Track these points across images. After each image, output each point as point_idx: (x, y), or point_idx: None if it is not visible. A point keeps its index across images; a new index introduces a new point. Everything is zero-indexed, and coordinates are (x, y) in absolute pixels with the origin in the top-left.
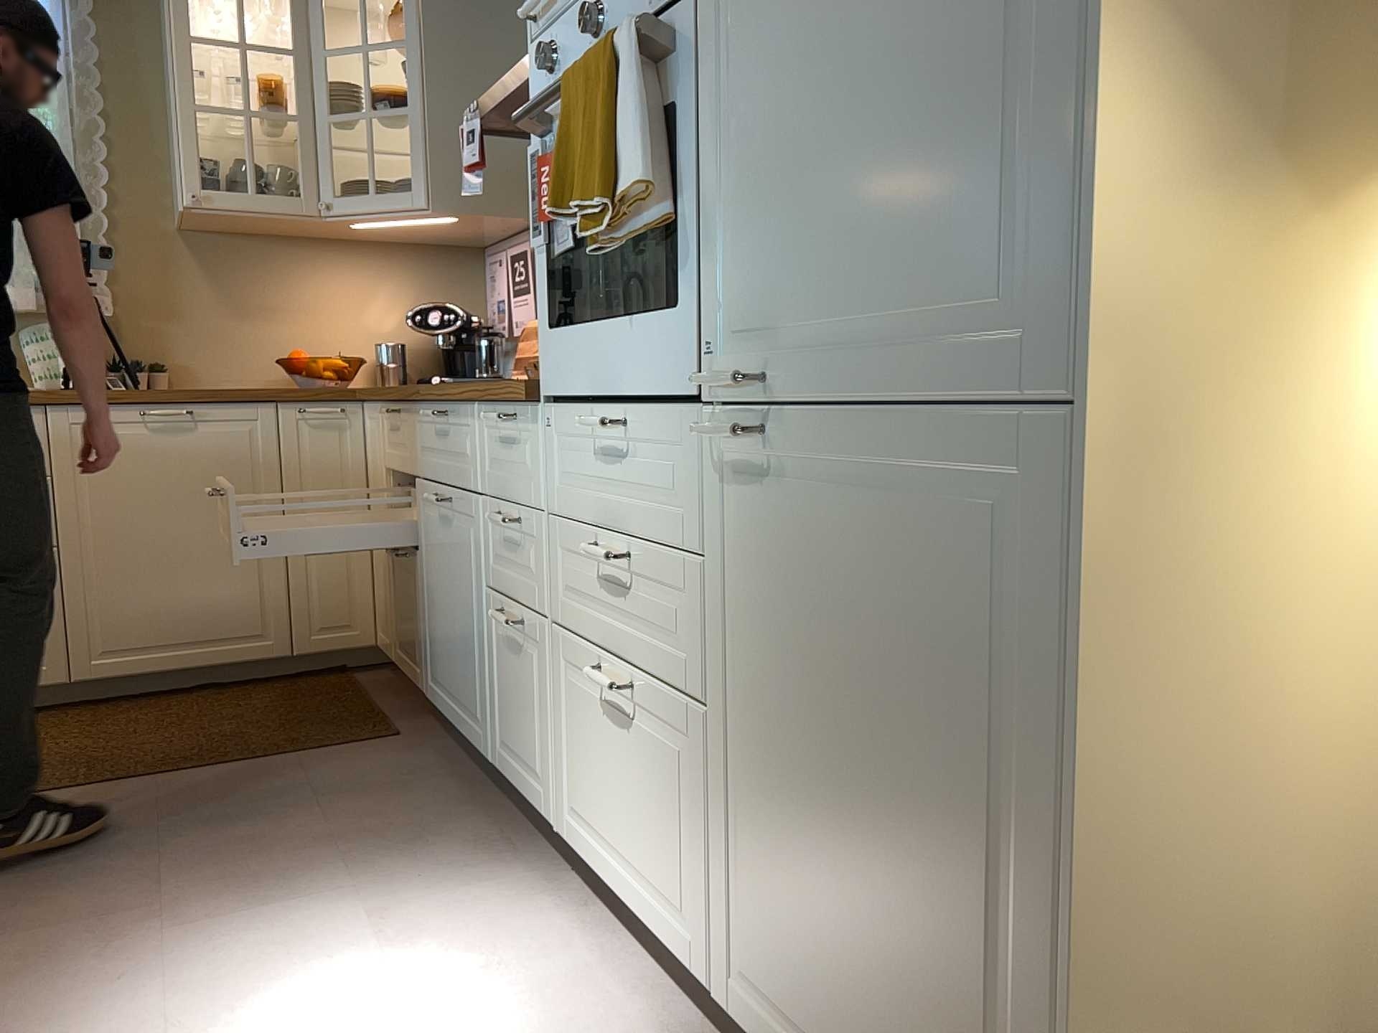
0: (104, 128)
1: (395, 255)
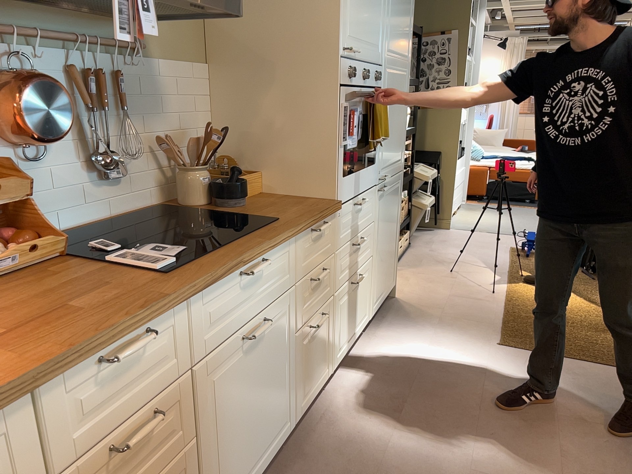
0: None
1: None
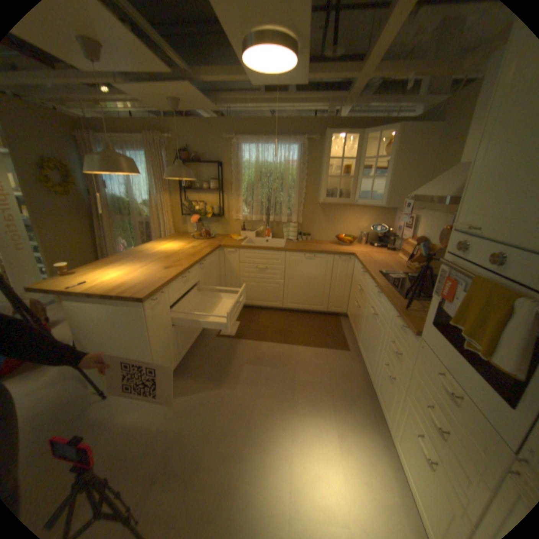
0: (305, 179)
1: (371, 208)
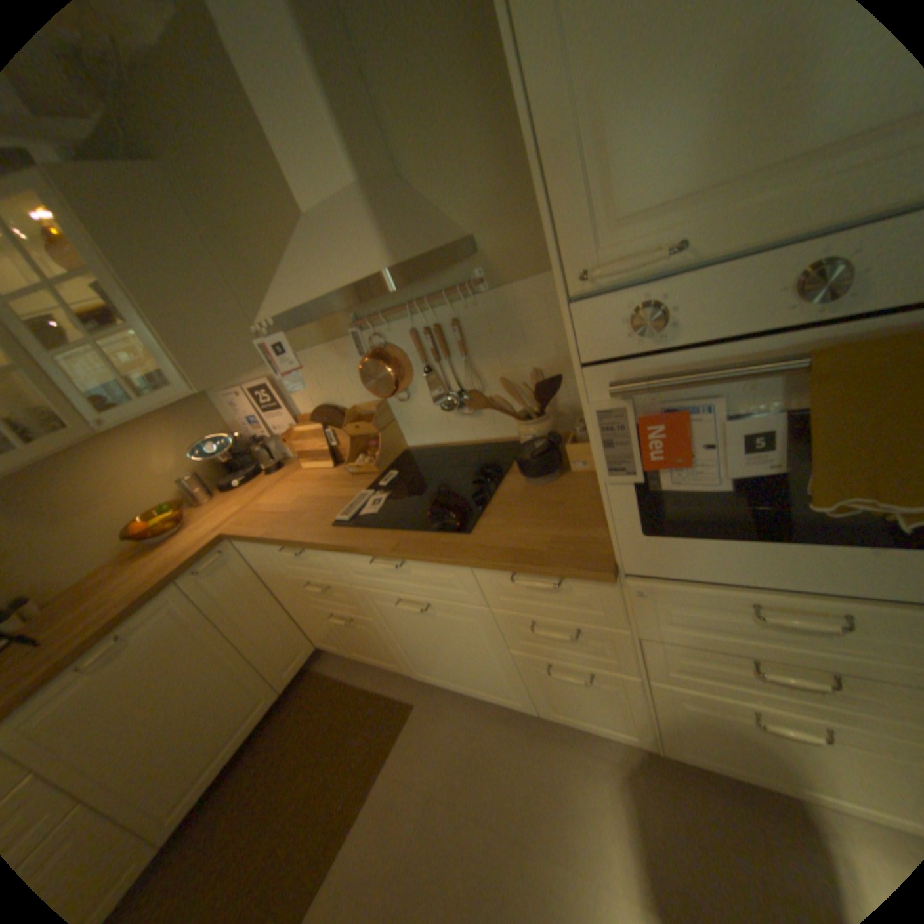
0: None
1: (144, 419)
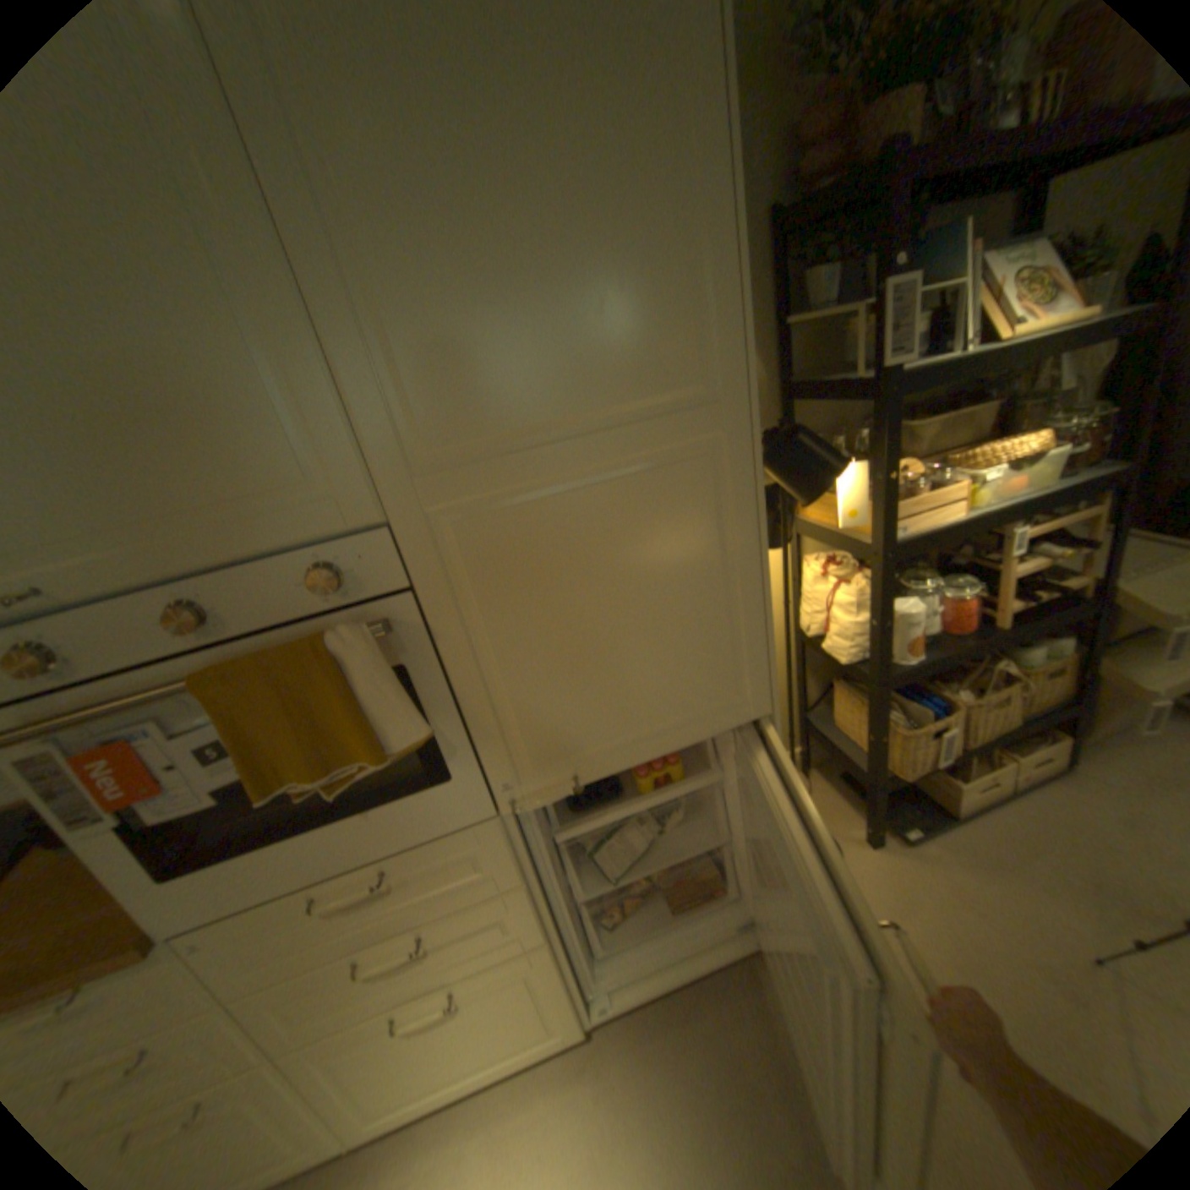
0: None
1: None
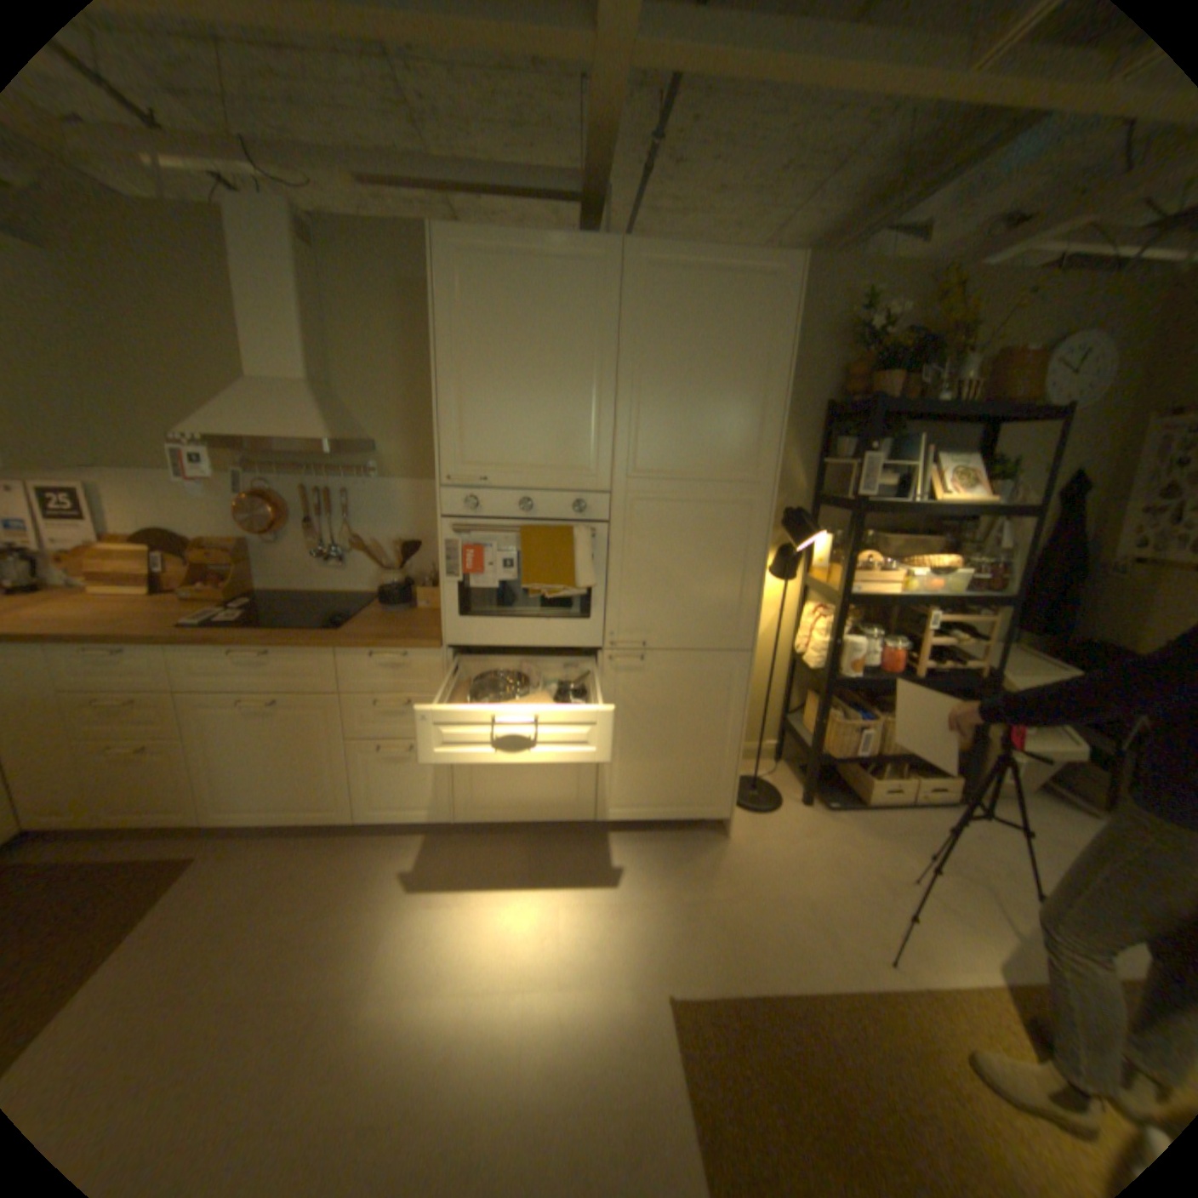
0: None
1: None
